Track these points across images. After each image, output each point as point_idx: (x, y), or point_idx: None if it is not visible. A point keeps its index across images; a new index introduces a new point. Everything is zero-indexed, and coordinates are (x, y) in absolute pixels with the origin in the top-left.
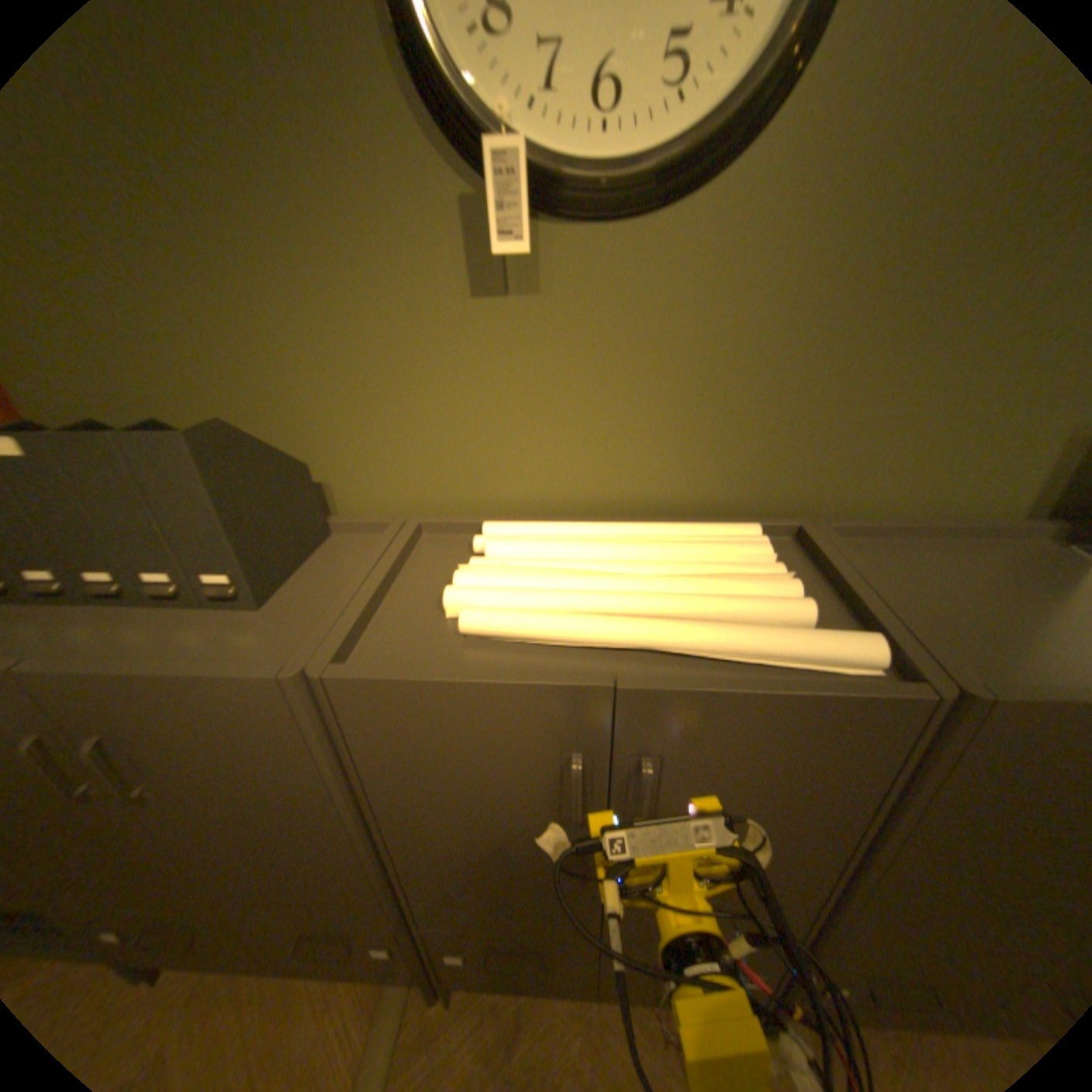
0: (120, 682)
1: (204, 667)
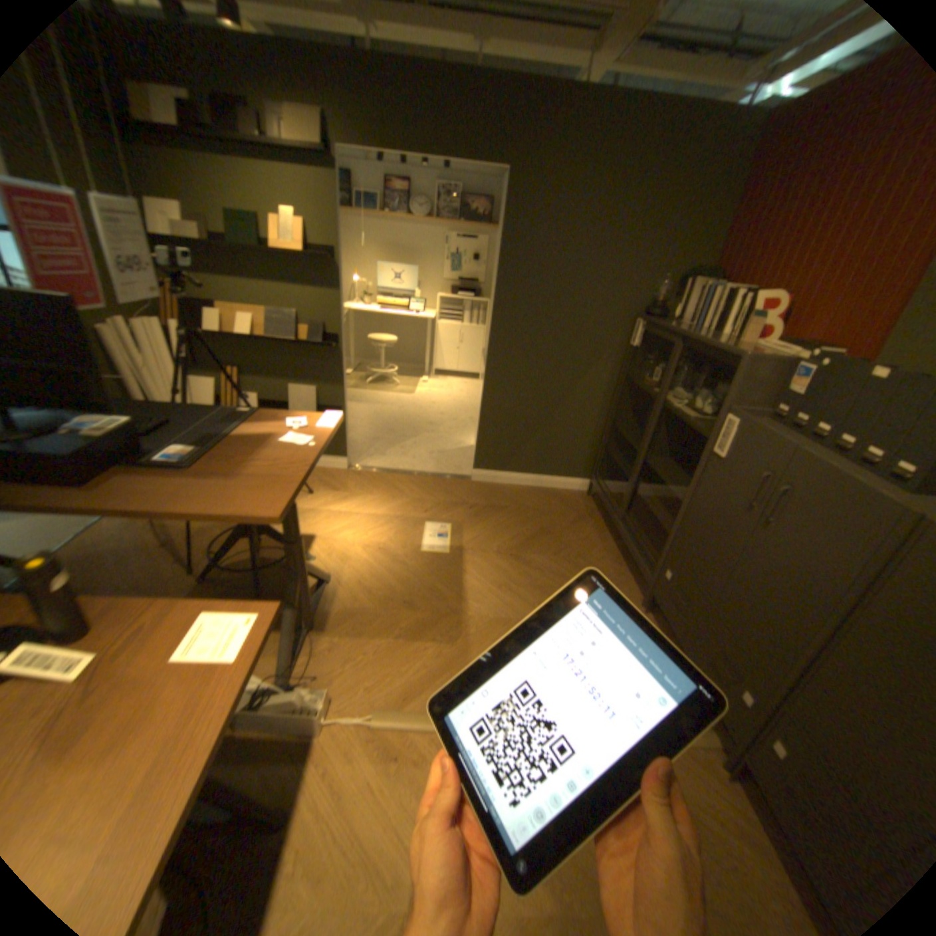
0: (828, 471)
1: (871, 485)
